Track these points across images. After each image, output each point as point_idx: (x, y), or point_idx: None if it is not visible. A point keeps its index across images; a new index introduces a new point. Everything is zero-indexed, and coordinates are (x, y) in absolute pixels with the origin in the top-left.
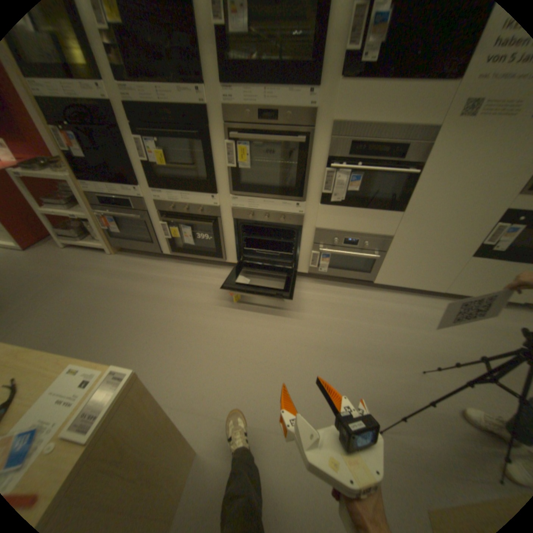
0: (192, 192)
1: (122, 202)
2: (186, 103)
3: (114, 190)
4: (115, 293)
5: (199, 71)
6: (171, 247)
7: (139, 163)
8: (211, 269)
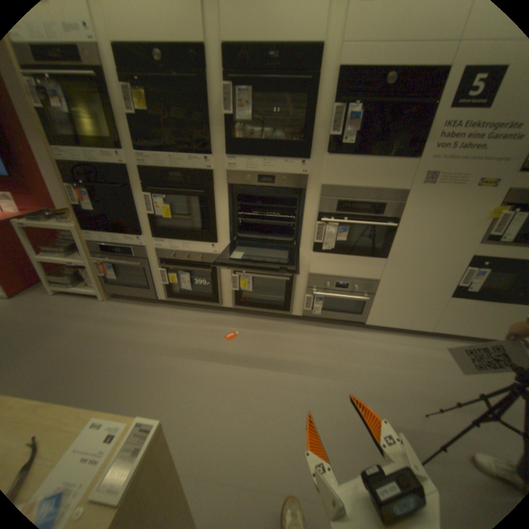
0: (193, 241)
1: (123, 250)
2: (195, 168)
3: (117, 240)
4: (106, 341)
5: (209, 145)
6: (167, 293)
7: (146, 215)
8: (206, 314)
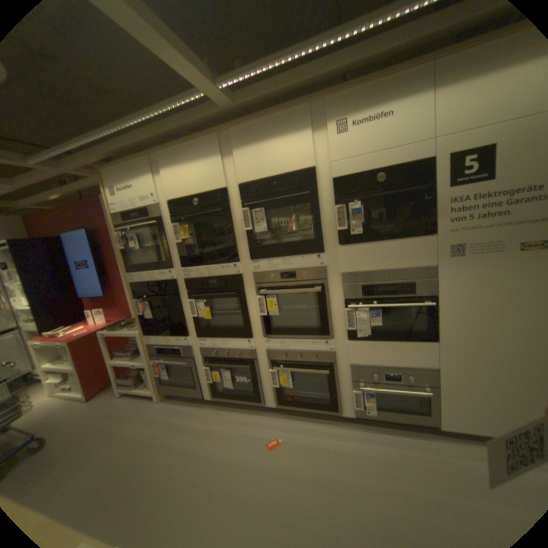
0: (231, 338)
1: (174, 351)
2: (227, 274)
3: (169, 342)
4: (151, 449)
5: (236, 255)
6: (212, 392)
7: (191, 318)
8: (250, 417)
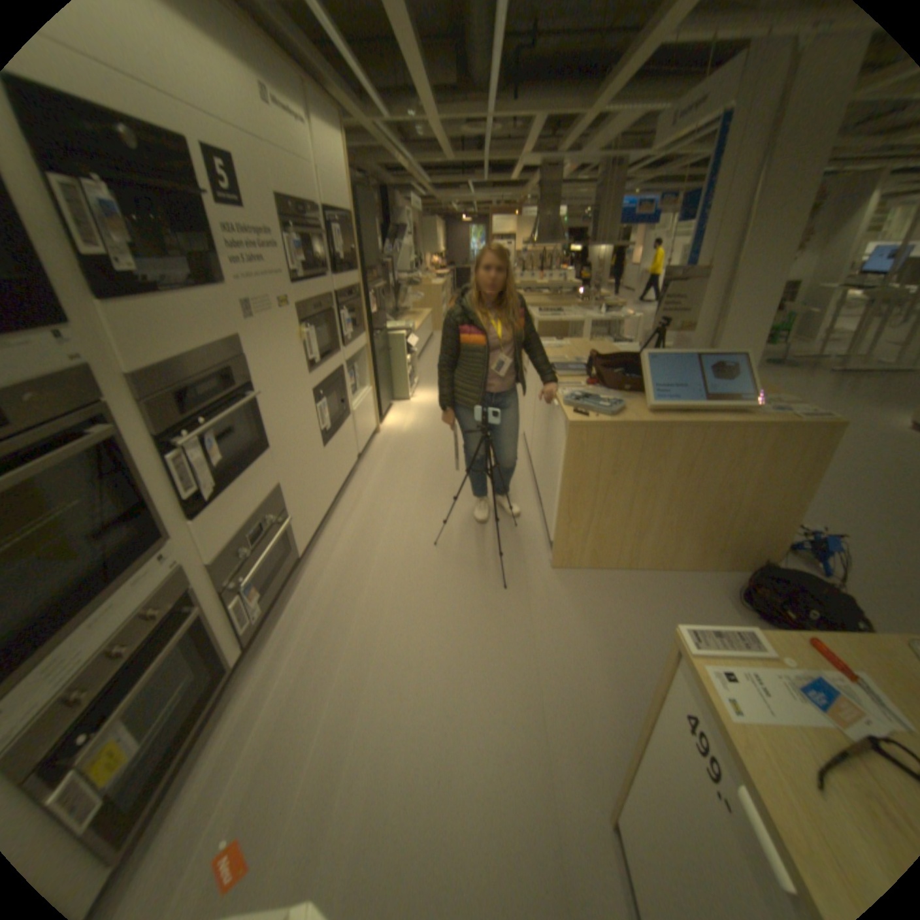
0: None
1: None
2: None
3: None
4: None
5: None
6: None
7: None
8: None
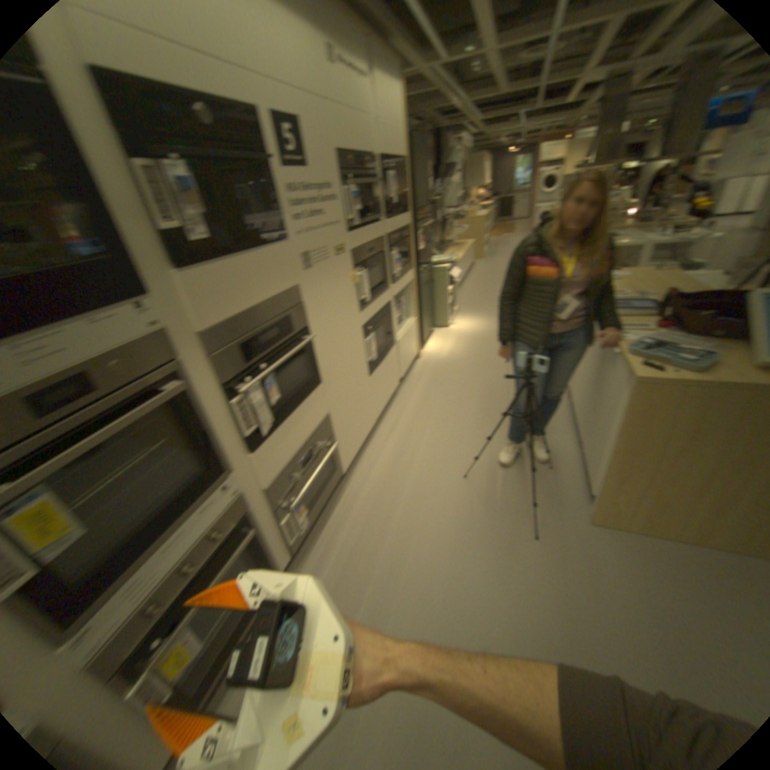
0: None
1: None
2: None
3: None
4: None
5: None
6: None
7: None
8: None
